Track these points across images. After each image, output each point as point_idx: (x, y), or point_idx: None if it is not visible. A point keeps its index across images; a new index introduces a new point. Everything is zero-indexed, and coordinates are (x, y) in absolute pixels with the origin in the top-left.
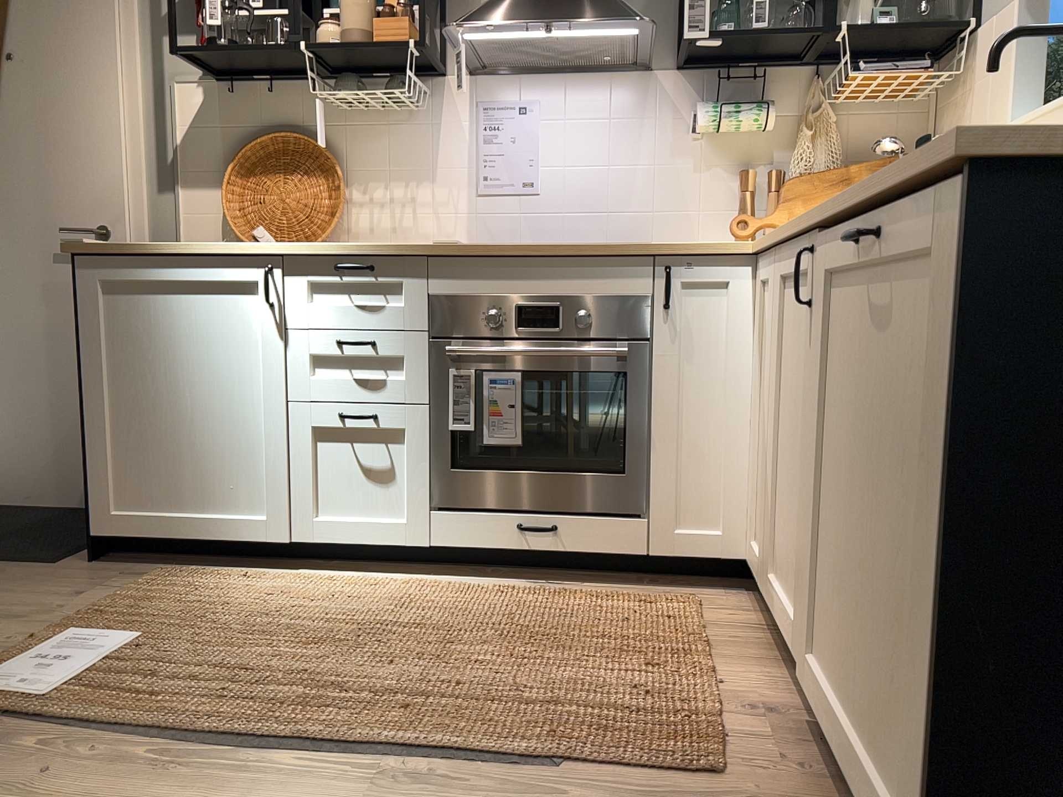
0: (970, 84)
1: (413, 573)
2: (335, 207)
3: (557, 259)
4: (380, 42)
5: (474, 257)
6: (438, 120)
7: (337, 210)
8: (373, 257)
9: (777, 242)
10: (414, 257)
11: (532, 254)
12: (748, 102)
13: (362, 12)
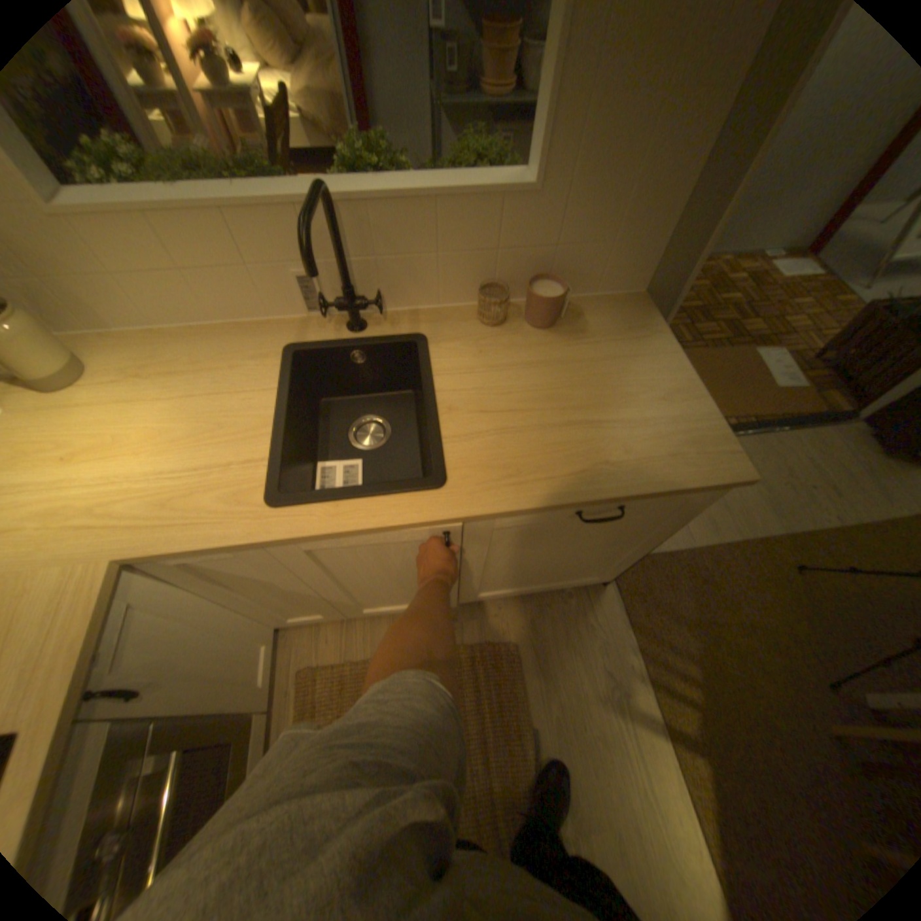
0: None
1: None
2: None
3: None
4: None
5: None
6: None
7: None
8: None
9: (269, 543)
10: None
11: None
12: None
13: None
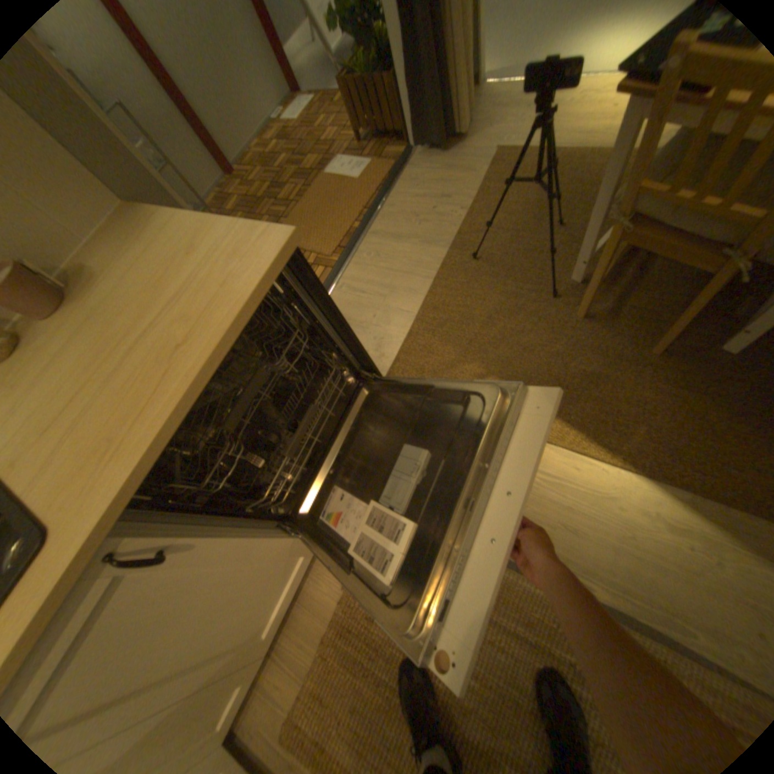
0: None
1: None
2: None
3: None
4: None
5: None
6: None
7: None
8: None
9: None
10: None
11: None
12: None
13: None
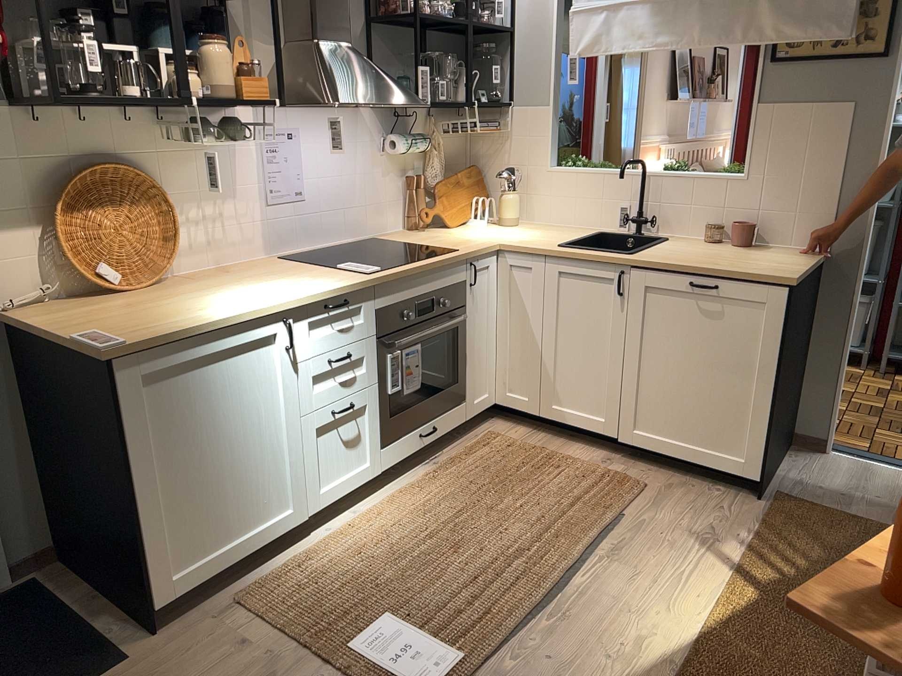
0: (511, 133)
1: (362, 494)
2: (169, 233)
3: (432, 269)
4: (251, 98)
5: (397, 278)
6: (233, 145)
7: (176, 236)
8: (347, 293)
9: (552, 252)
10: (368, 287)
11: (423, 270)
12: (417, 135)
13: (232, 70)
